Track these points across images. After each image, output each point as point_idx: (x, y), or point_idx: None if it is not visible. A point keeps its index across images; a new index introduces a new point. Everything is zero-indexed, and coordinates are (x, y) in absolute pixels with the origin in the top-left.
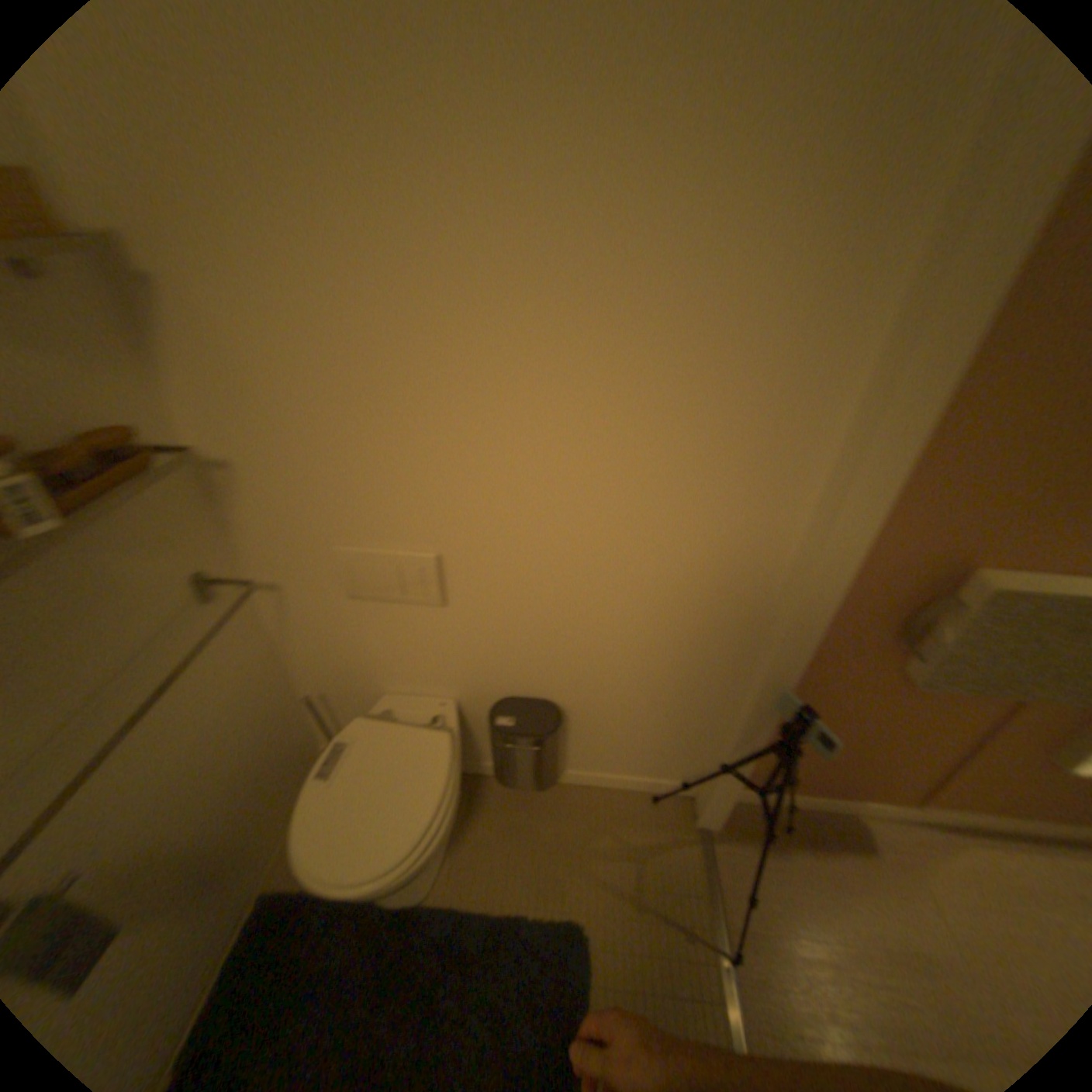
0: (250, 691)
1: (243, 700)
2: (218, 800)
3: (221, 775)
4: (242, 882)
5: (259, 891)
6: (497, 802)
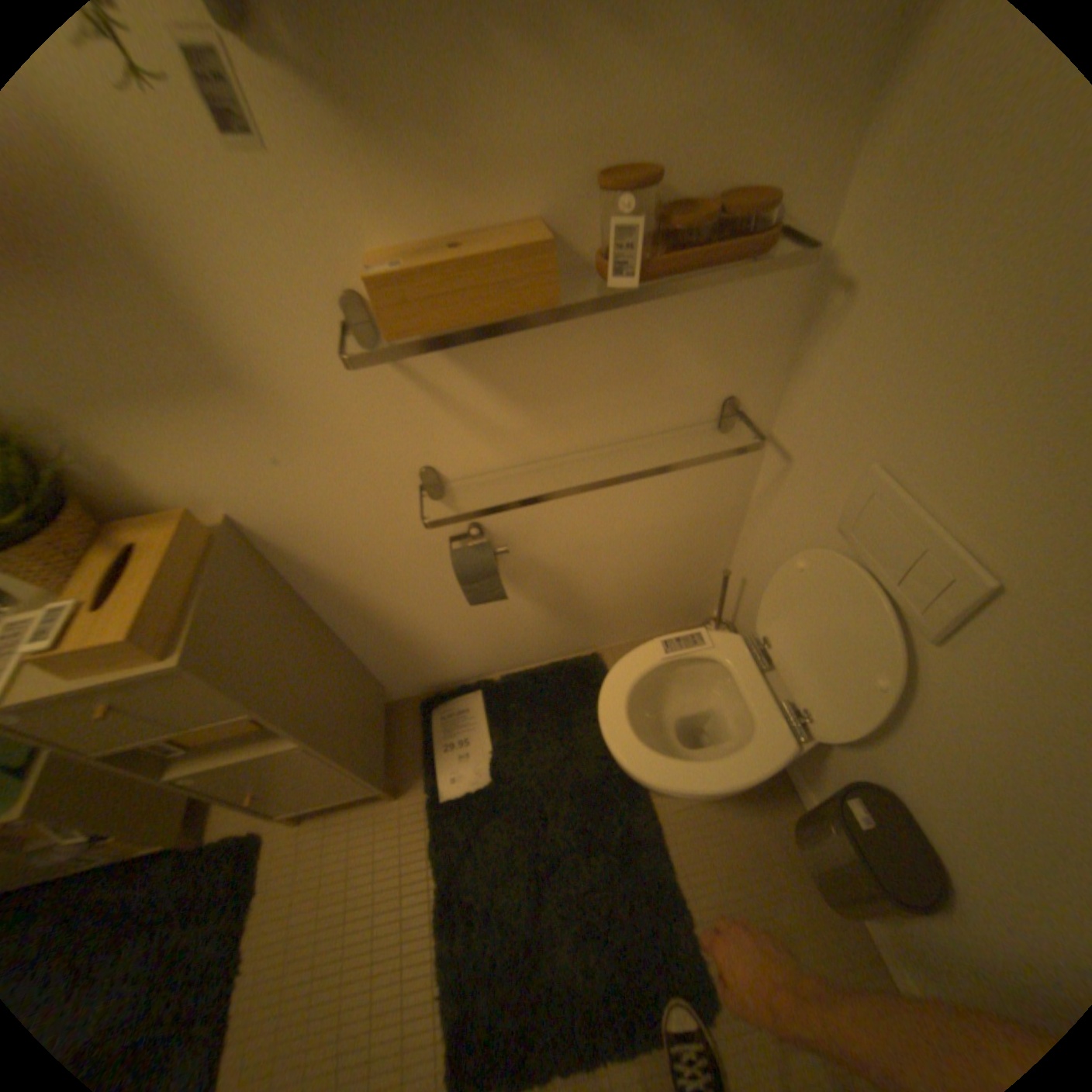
0: (694, 526)
1: (683, 529)
2: (615, 578)
3: (628, 565)
4: (594, 636)
5: (599, 651)
6: (784, 829)
